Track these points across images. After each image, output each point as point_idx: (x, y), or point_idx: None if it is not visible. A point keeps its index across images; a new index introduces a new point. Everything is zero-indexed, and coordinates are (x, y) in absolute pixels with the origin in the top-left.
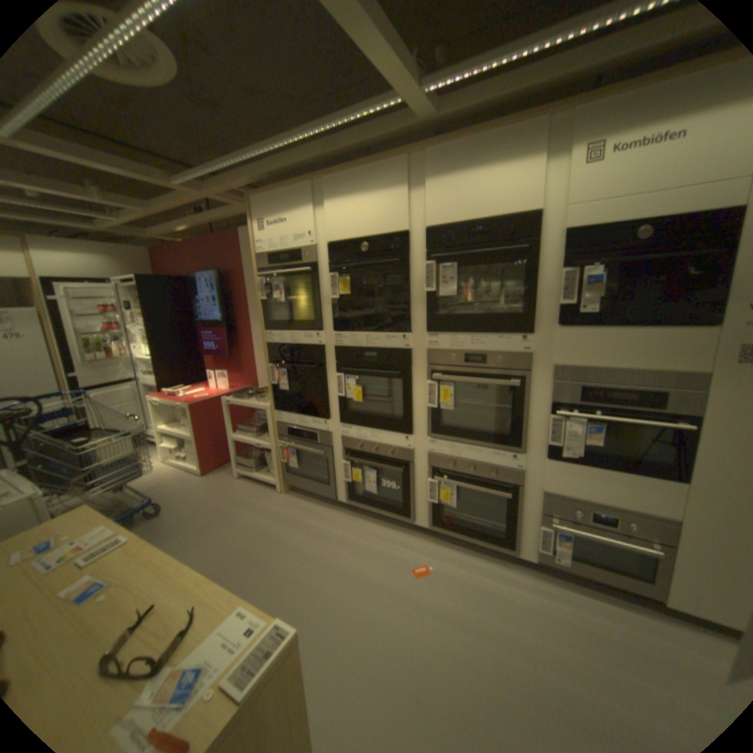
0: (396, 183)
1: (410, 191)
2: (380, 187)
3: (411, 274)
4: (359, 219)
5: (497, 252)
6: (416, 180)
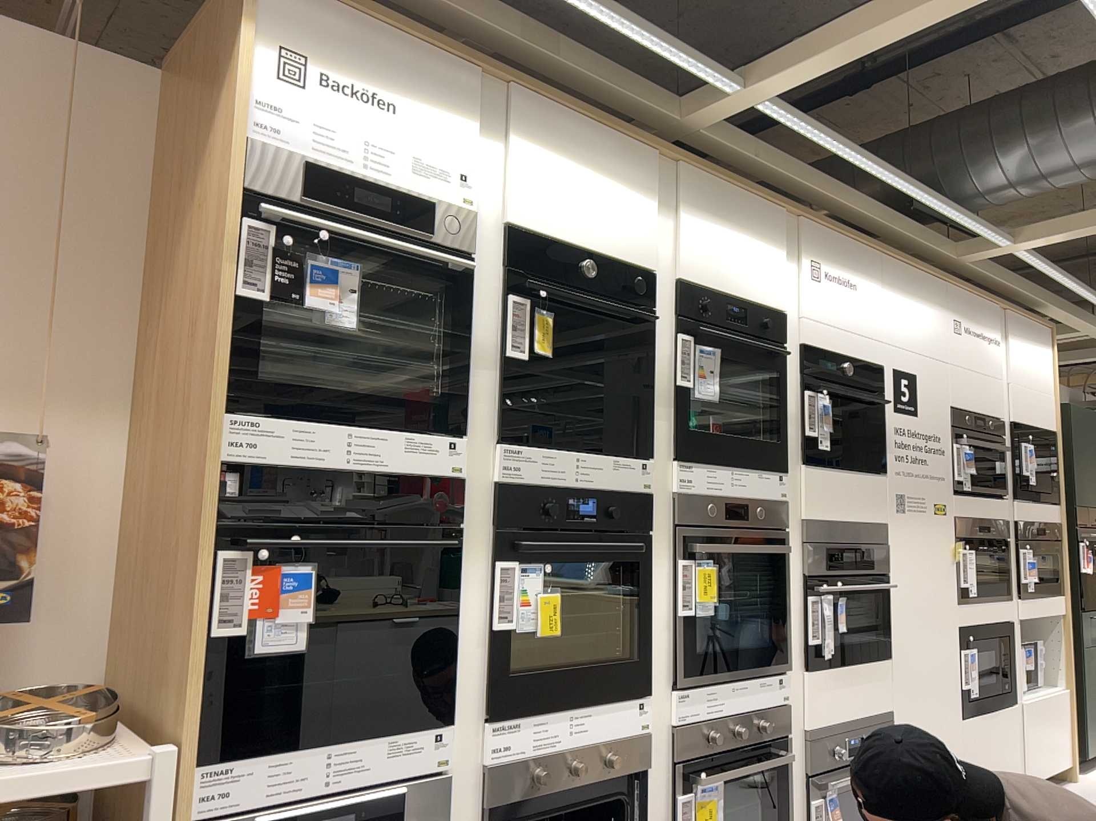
0: (641, 195)
1: (652, 217)
2: (619, 186)
3: (650, 348)
4: (582, 217)
5: (756, 351)
6: (660, 205)
